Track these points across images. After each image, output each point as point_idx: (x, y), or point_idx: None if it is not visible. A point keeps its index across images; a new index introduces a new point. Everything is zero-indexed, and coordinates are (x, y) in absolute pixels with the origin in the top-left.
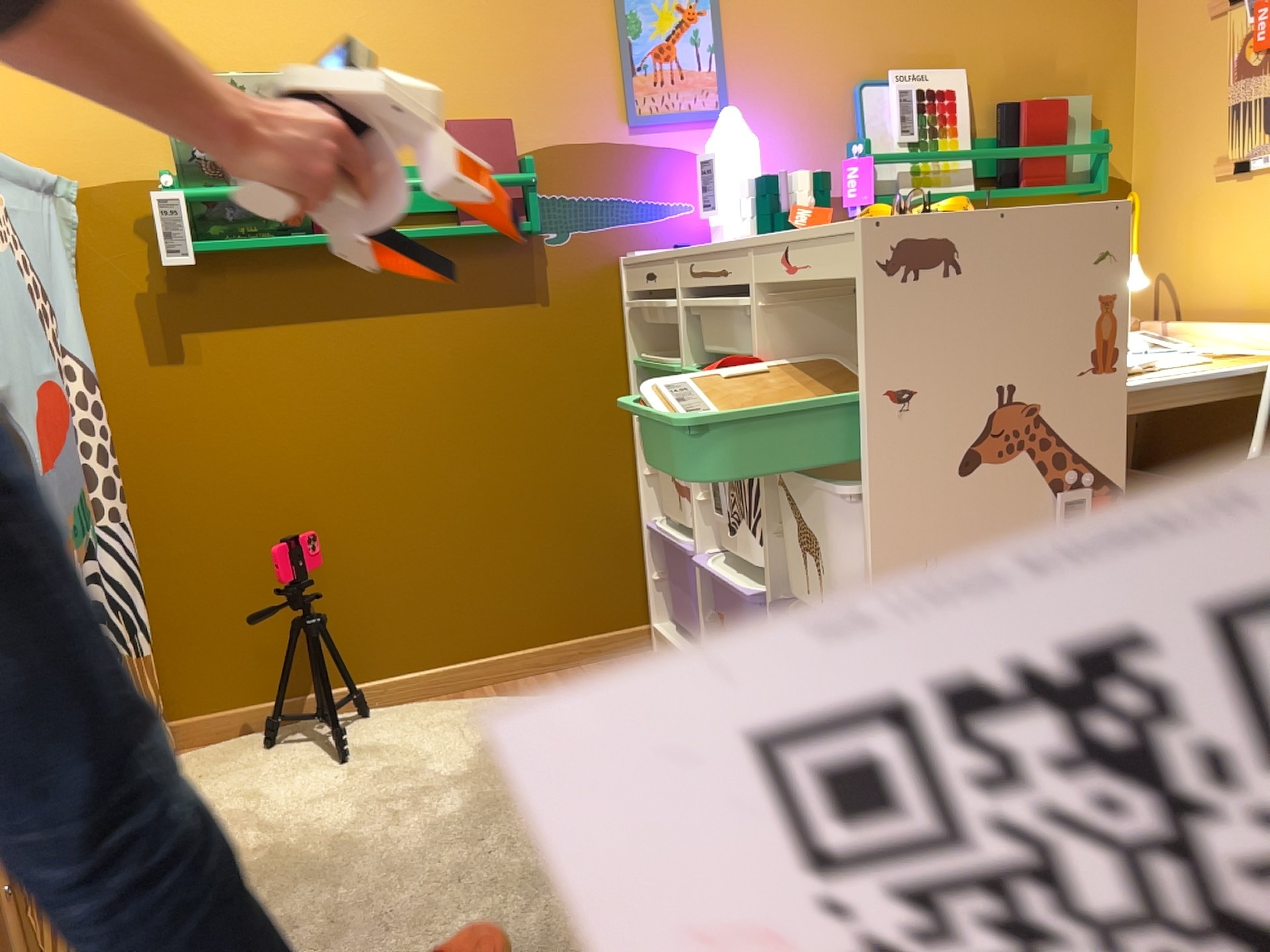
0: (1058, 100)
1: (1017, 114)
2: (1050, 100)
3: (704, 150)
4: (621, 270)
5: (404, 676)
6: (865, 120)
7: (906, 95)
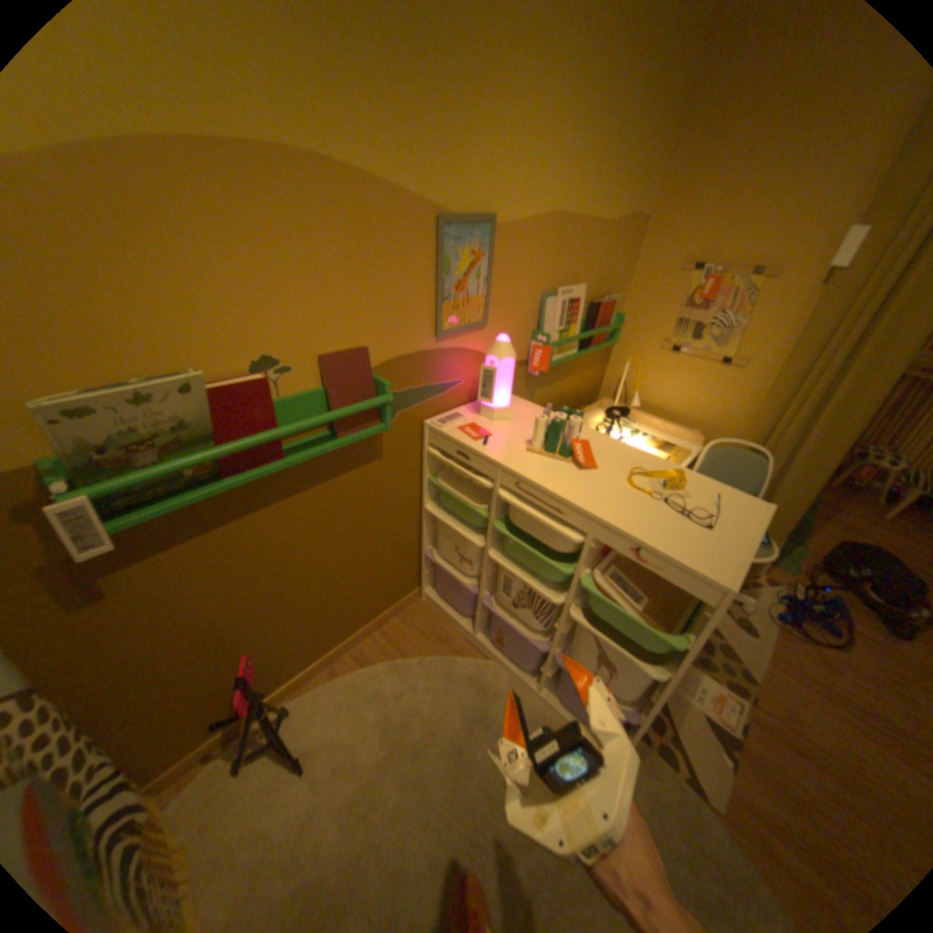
0: (612, 298)
1: (599, 308)
2: (610, 298)
3: (472, 346)
4: (425, 429)
5: (301, 675)
6: (545, 318)
7: (564, 303)
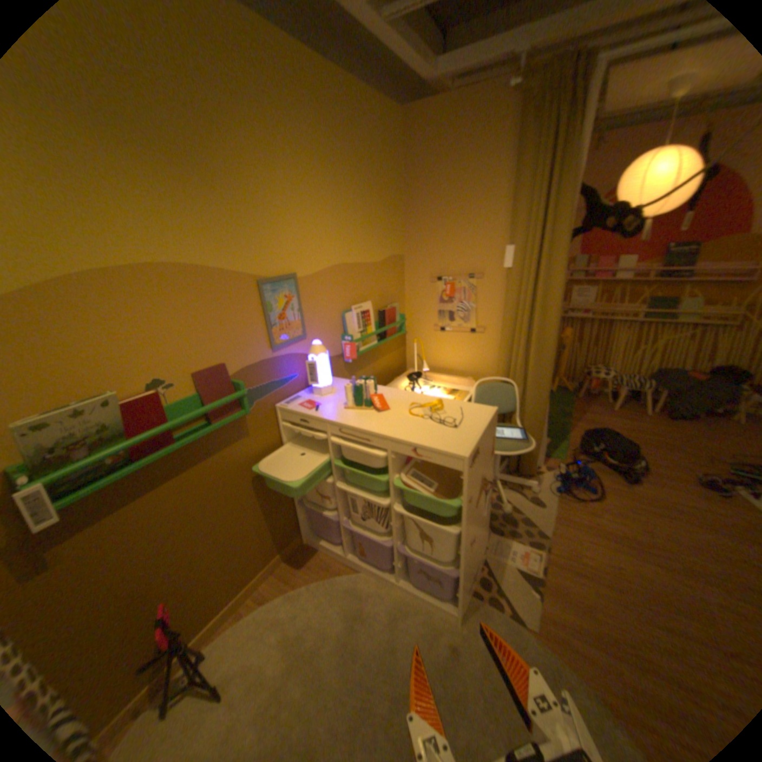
0: (393, 306)
1: (385, 313)
2: (391, 306)
3: (299, 351)
4: (277, 411)
5: (211, 623)
6: (347, 326)
7: (358, 315)
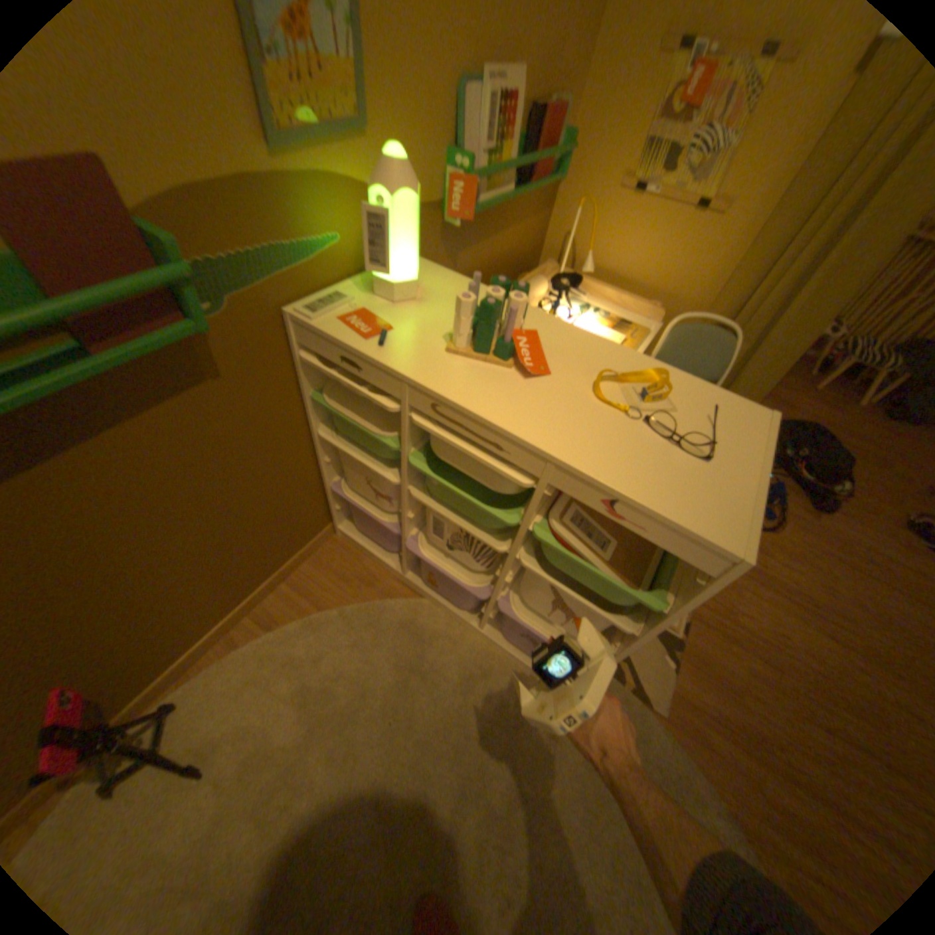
0: (563, 97)
1: (545, 113)
2: (560, 98)
3: (345, 167)
4: (287, 322)
5: (183, 658)
6: (466, 122)
7: (495, 96)
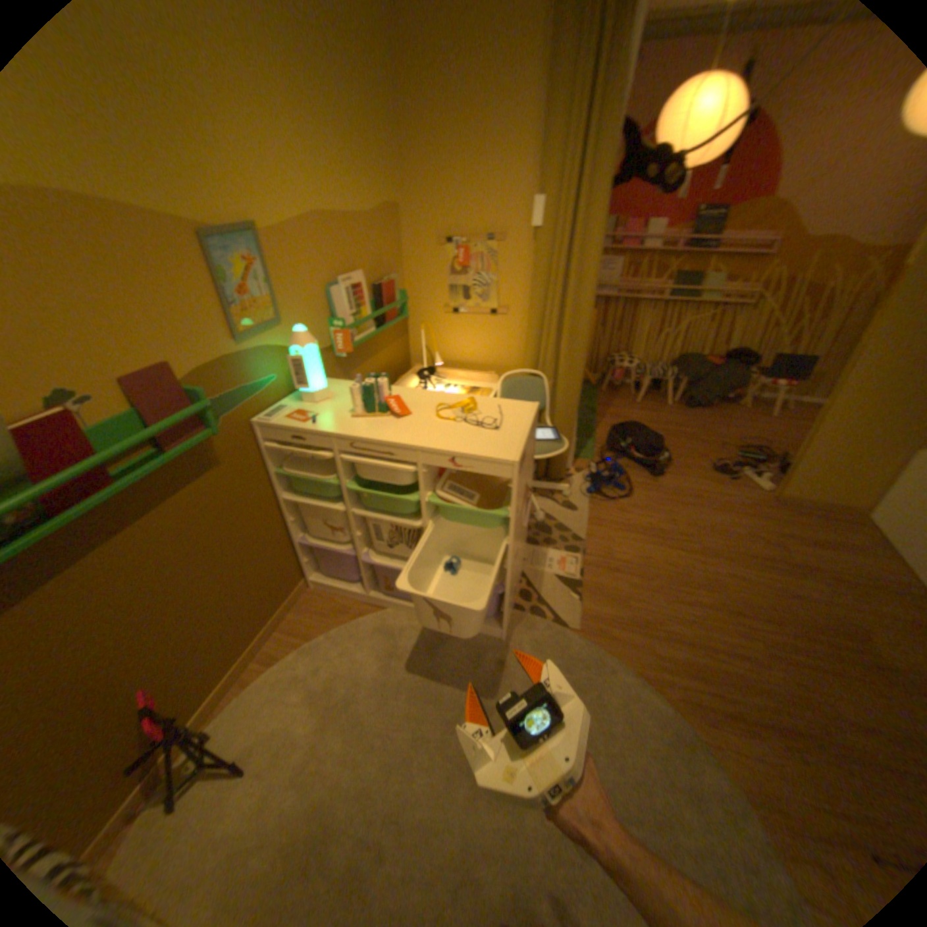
0: (391, 278)
1: (382, 289)
2: (389, 279)
3: (275, 342)
4: (256, 427)
5: (209, 699)
6: (336, 306)
7: (349, 290)
